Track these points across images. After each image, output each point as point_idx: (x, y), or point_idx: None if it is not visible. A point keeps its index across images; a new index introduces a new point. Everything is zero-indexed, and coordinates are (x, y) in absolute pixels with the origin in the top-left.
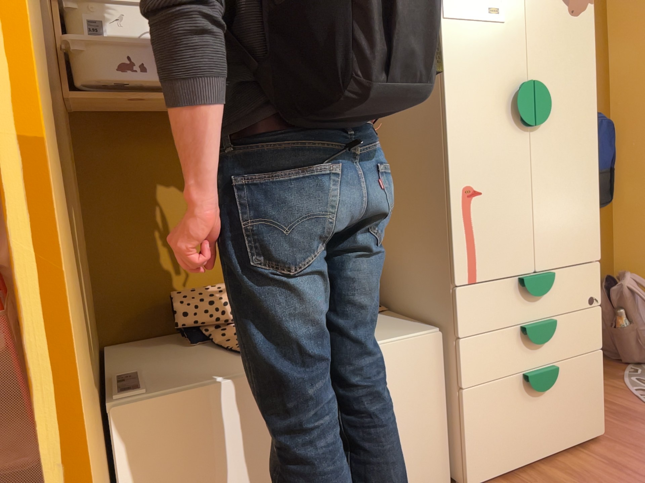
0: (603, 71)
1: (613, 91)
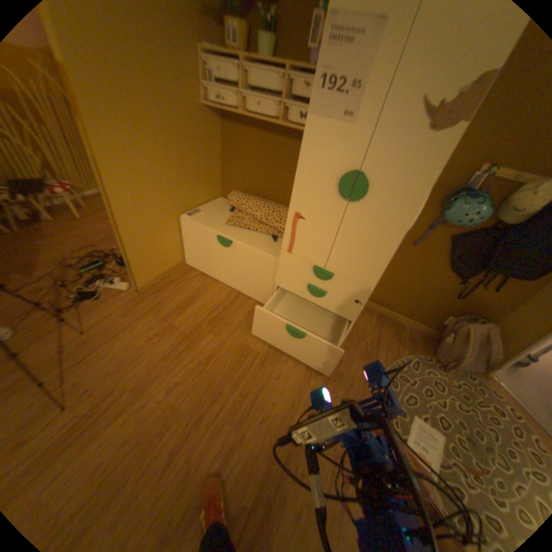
0: None
1: None
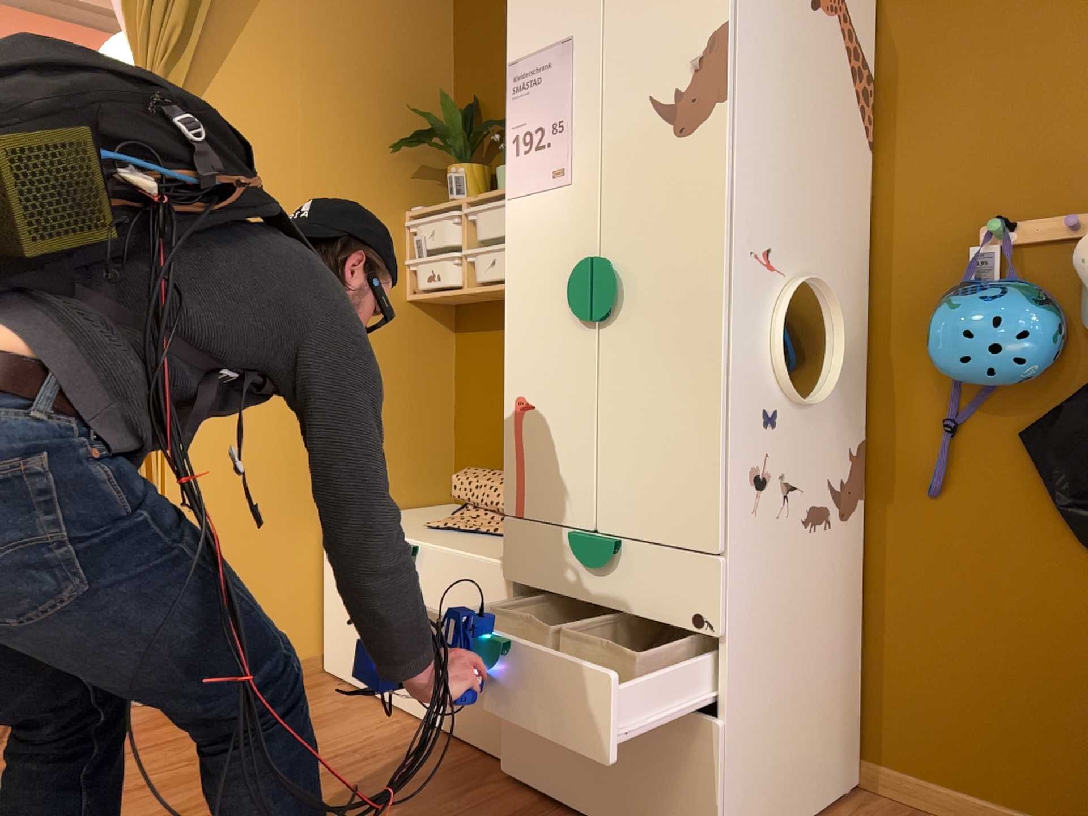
0: None
1: None
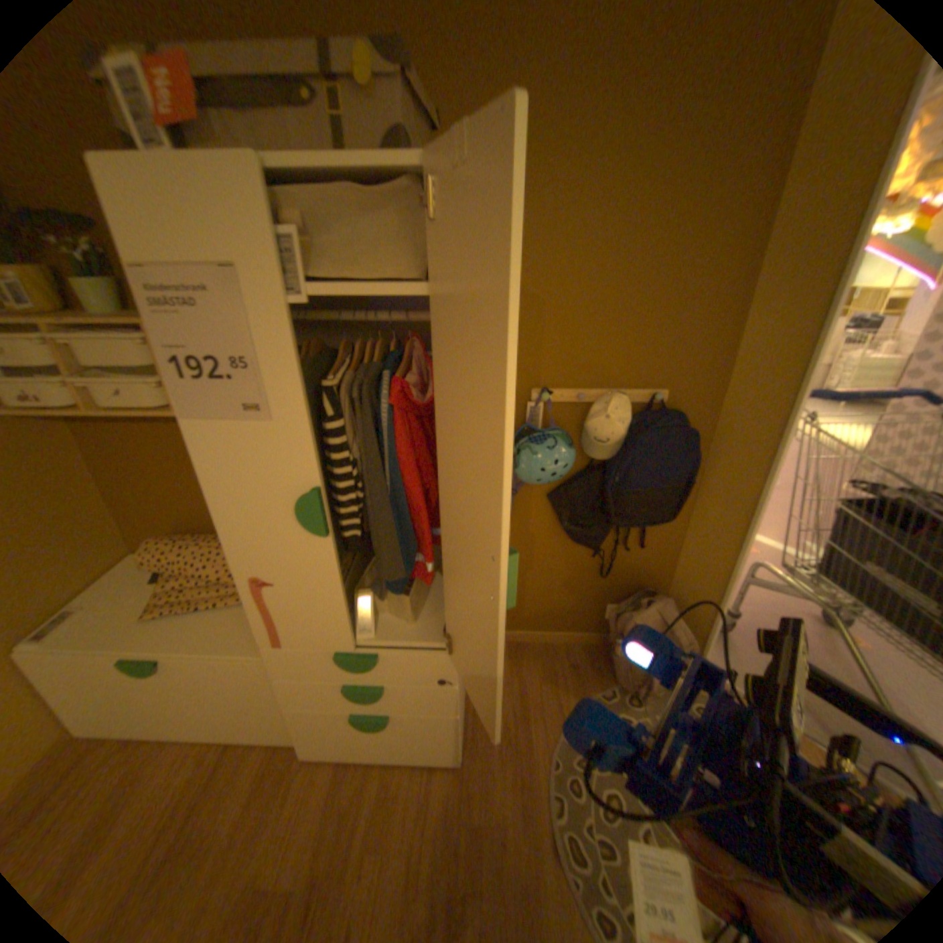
0: (723, 350)
1: (734, 381)
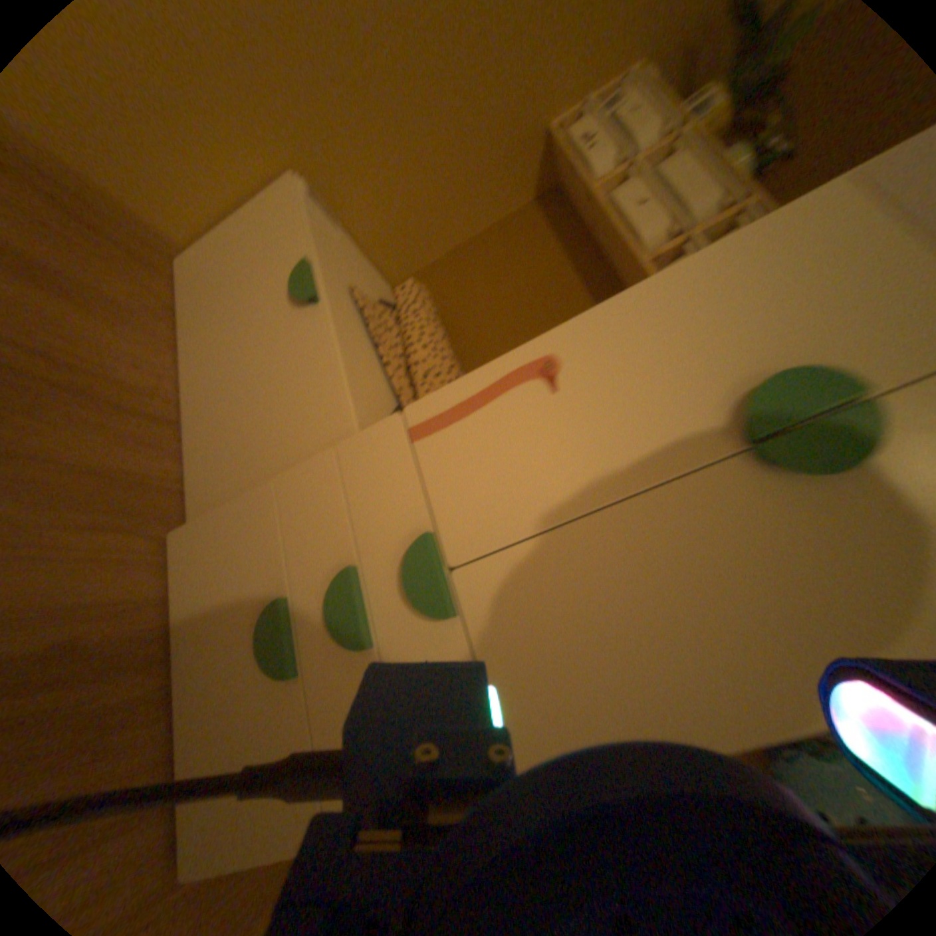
0: None
1: None
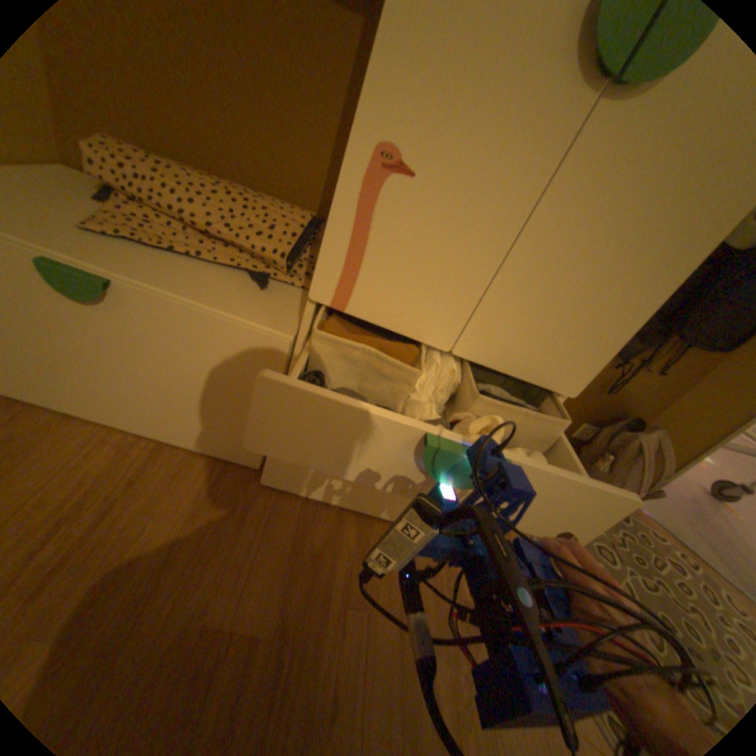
0: None
1: None
